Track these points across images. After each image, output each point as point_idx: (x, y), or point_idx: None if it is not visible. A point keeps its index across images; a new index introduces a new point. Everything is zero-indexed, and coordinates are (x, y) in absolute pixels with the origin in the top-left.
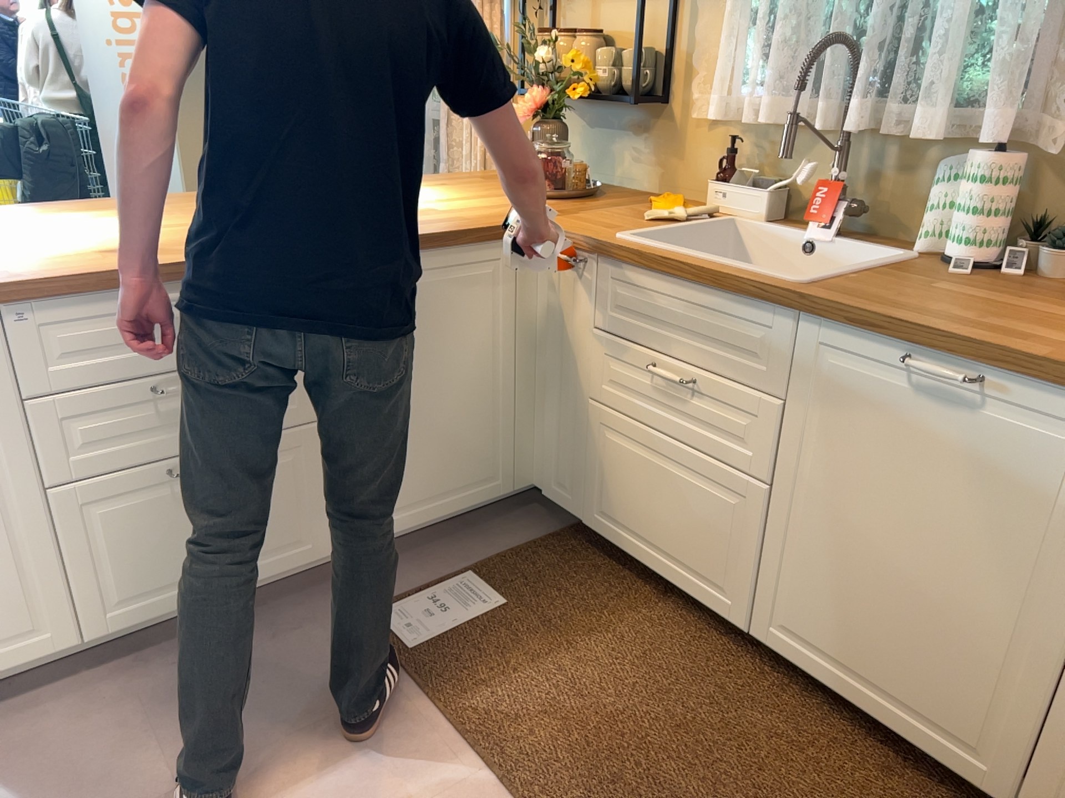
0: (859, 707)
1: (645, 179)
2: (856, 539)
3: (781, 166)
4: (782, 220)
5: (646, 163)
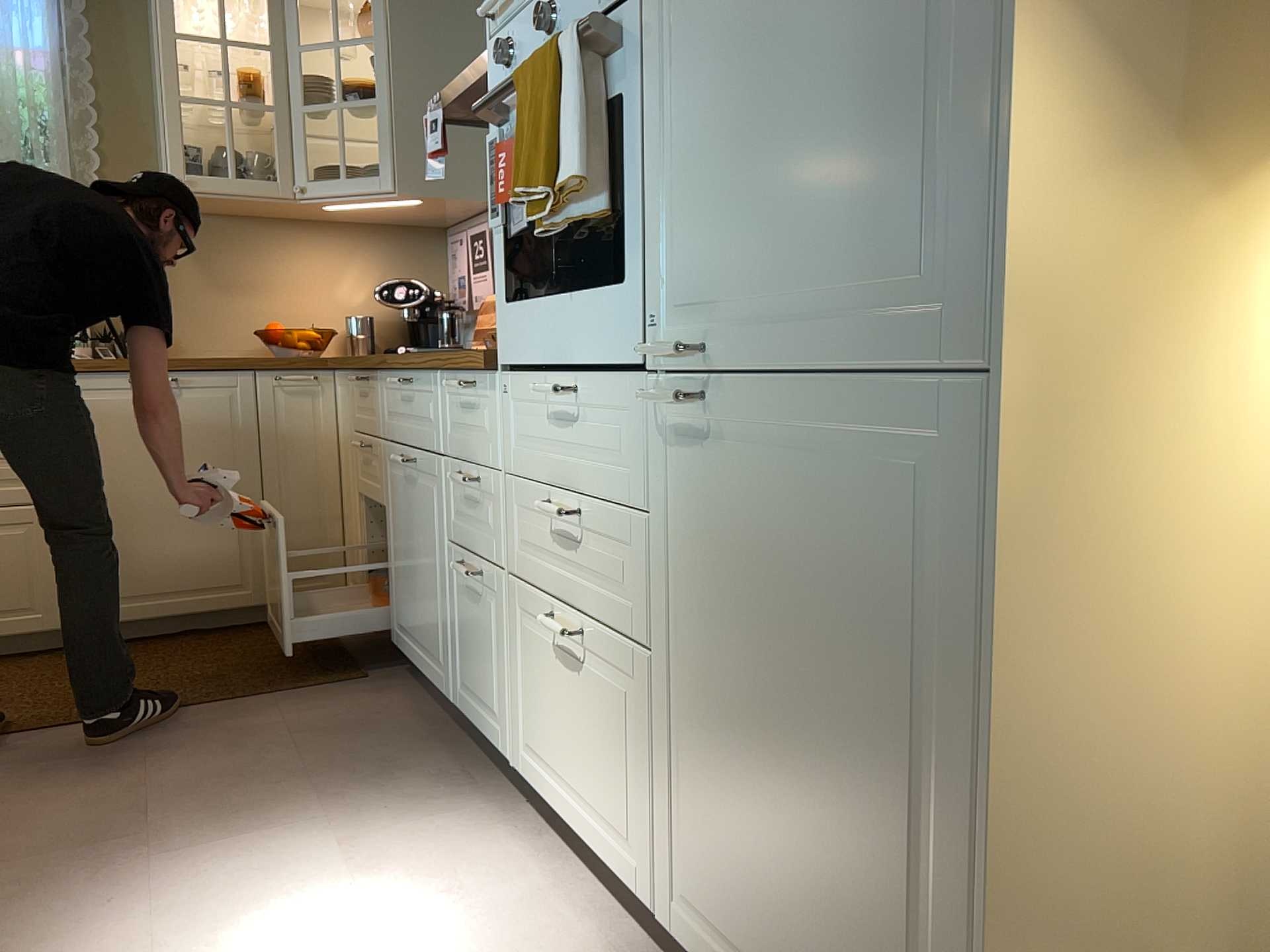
0: (167, 616)
1: None
2: (130, 504)
3: None
4: None
5: None
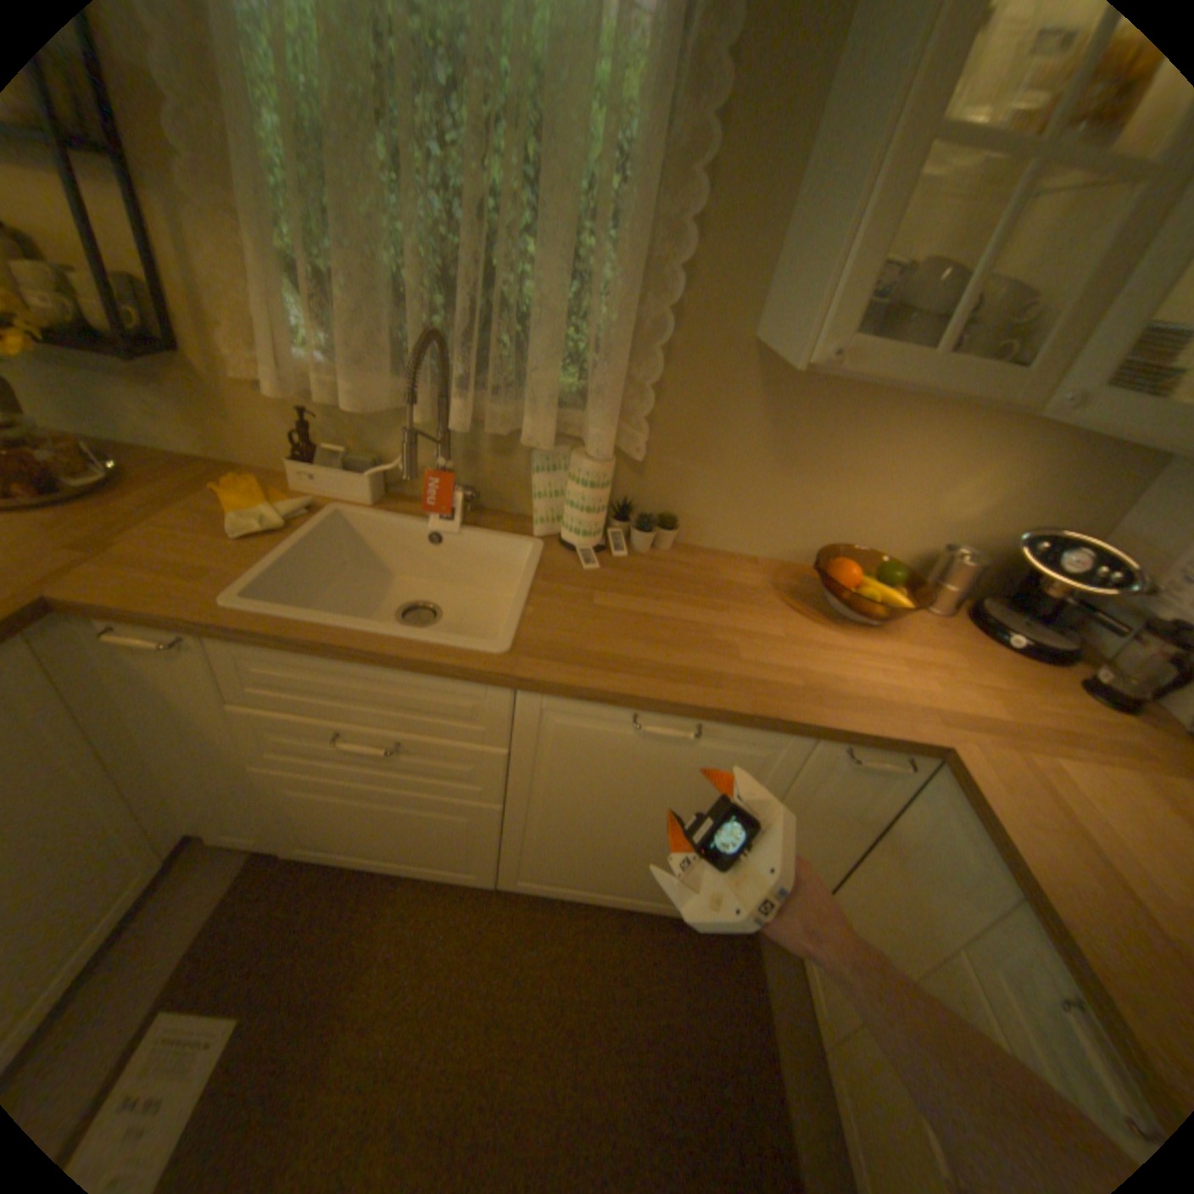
0: (599, 905)
1: (177, 439)
2: (592, 826)
3: (369, 438)
4: (388, 496)
5: (172, 420)
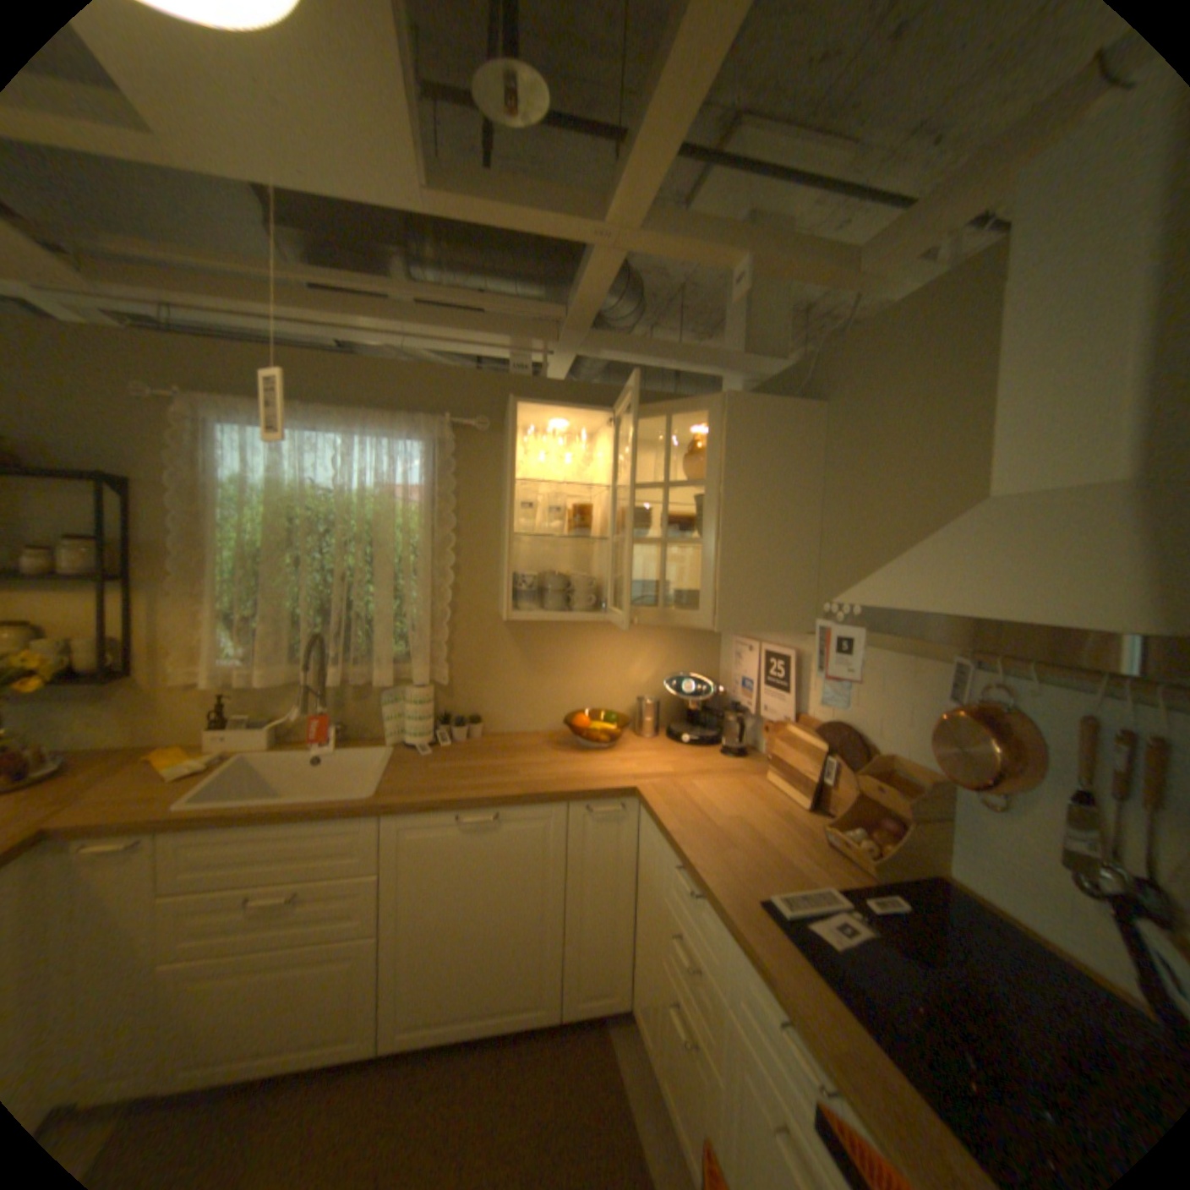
0: (469, 1039)
1: (110, 737)
2: (446, 934)
3: (266, 707)
4: (278, 744)
5: (110, 724)
